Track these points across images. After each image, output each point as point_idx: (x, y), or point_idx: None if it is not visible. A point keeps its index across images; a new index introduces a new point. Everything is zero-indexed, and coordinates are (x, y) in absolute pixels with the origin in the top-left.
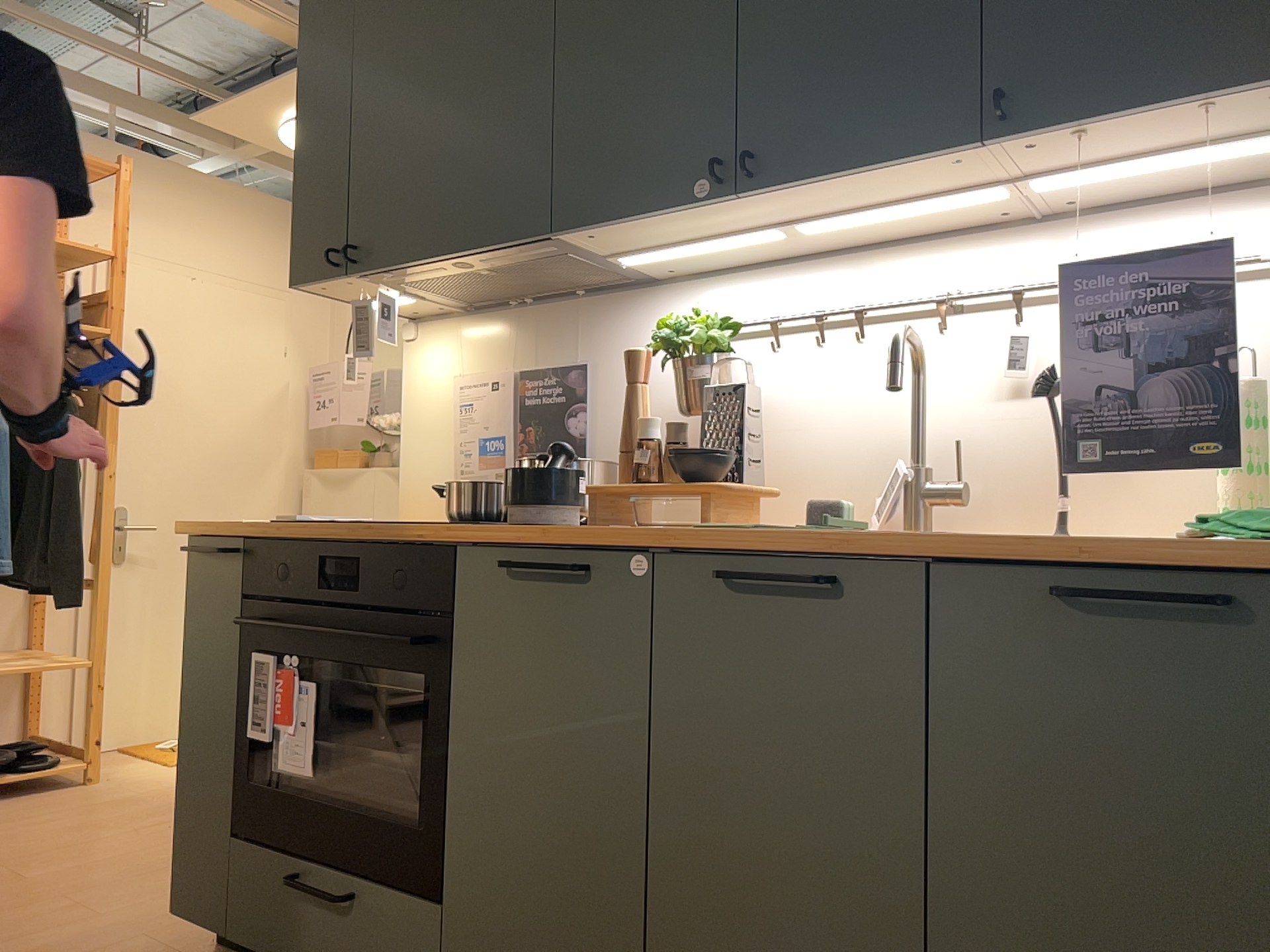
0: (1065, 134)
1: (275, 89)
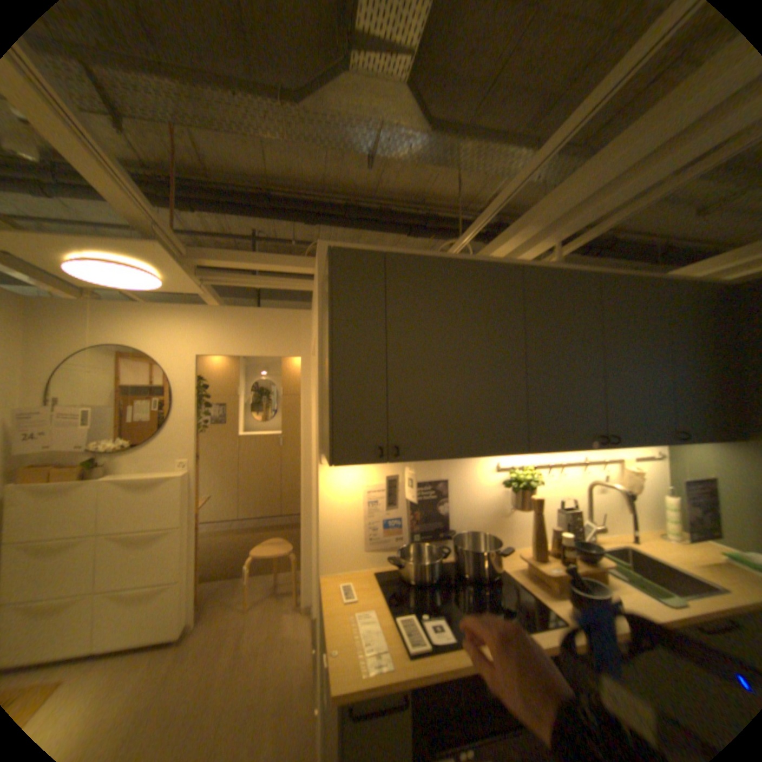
0: (688, 443)
1: (99, 240)
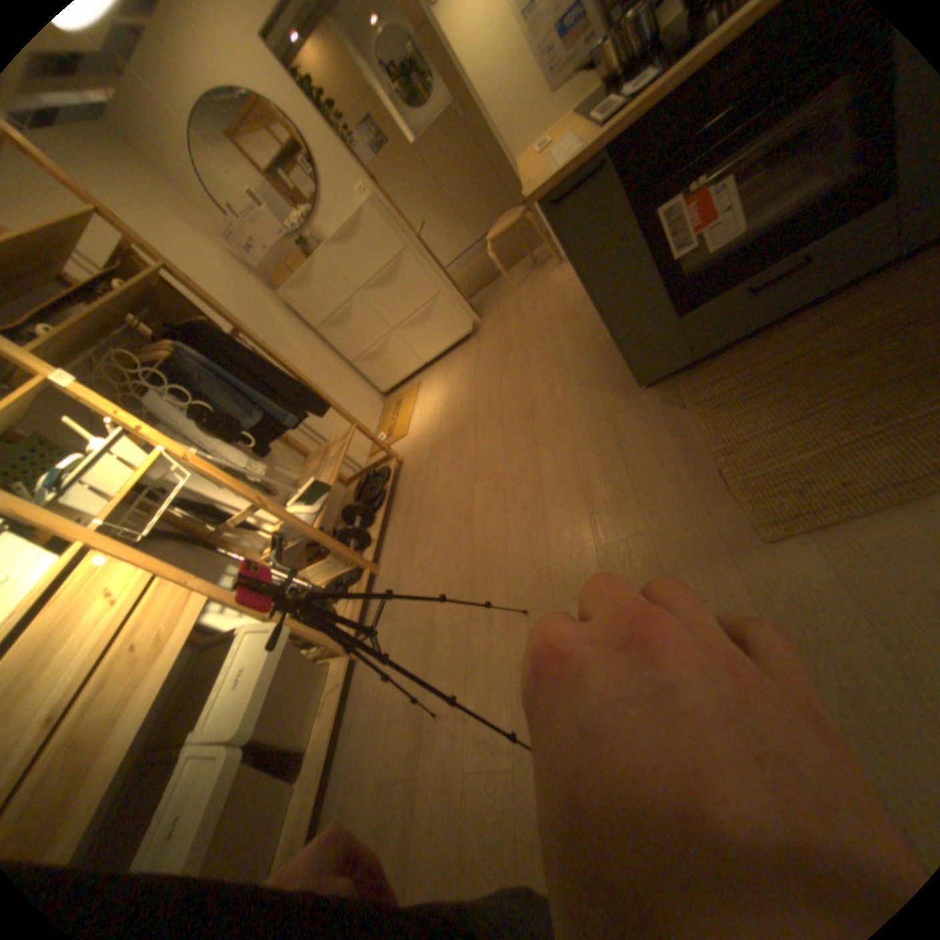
0: None
1: None
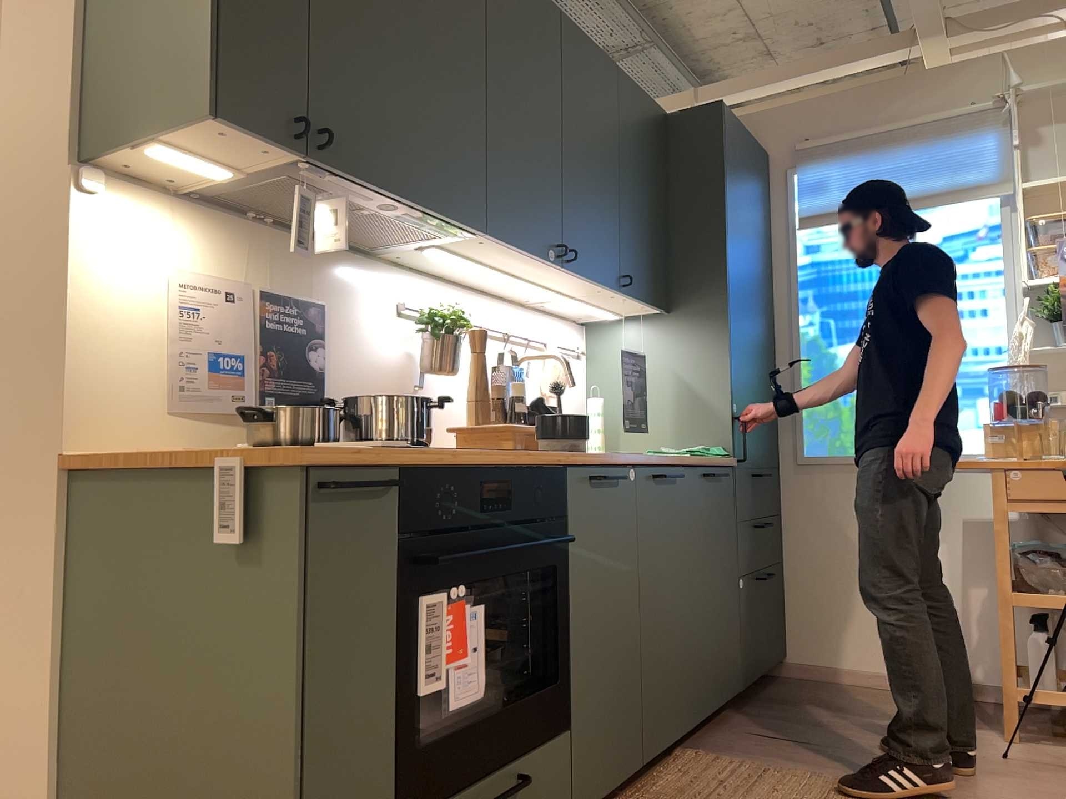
0: (627, 297)
1: None
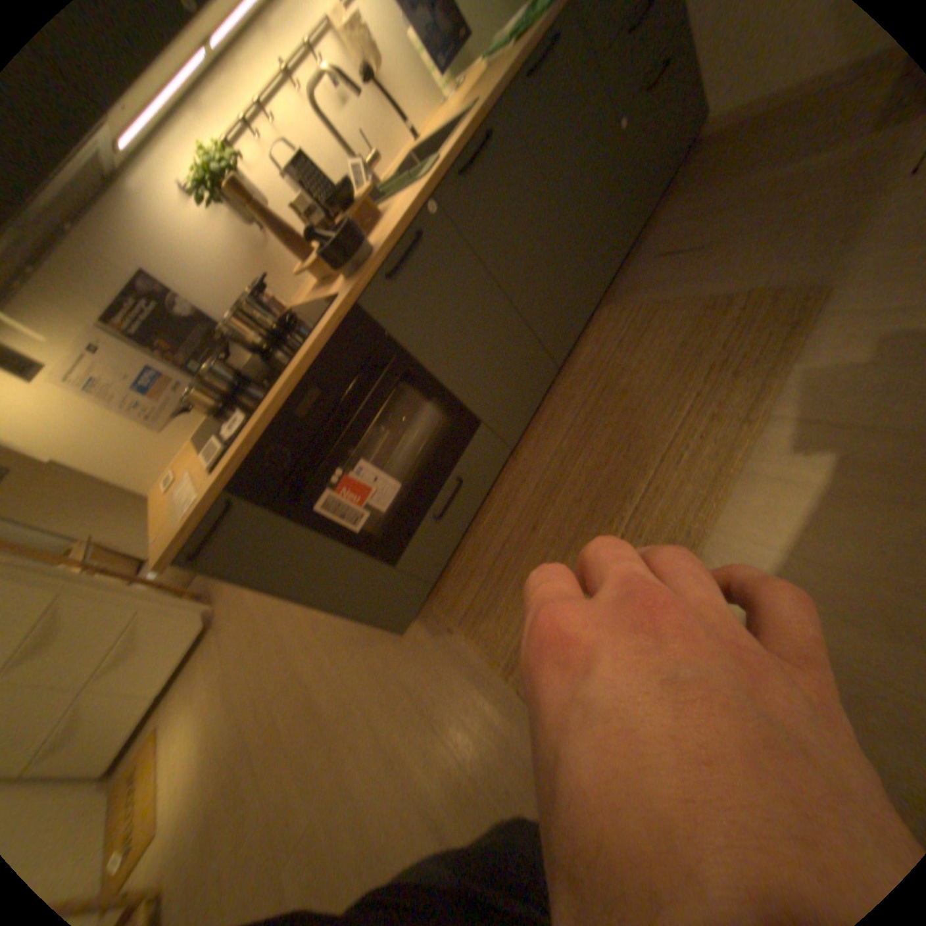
0: None
1: None
